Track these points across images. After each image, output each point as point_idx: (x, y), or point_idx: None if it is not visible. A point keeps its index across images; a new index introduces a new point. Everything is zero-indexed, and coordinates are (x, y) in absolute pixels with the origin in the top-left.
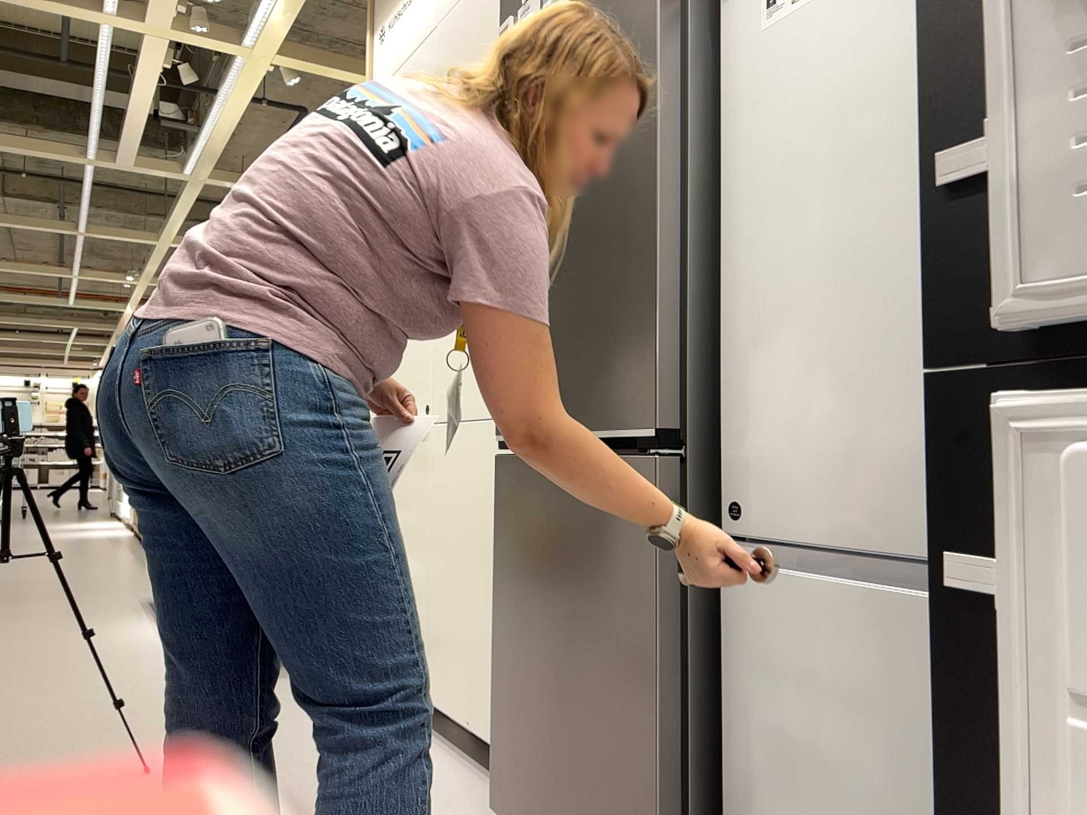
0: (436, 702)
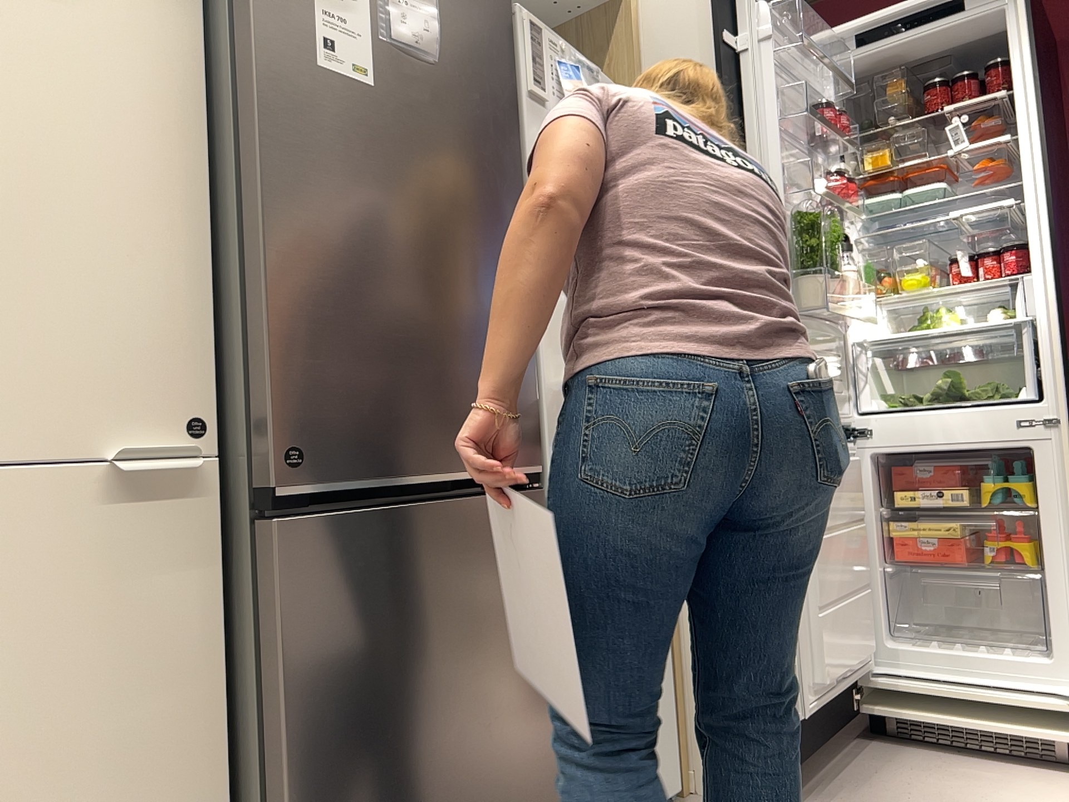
0: None
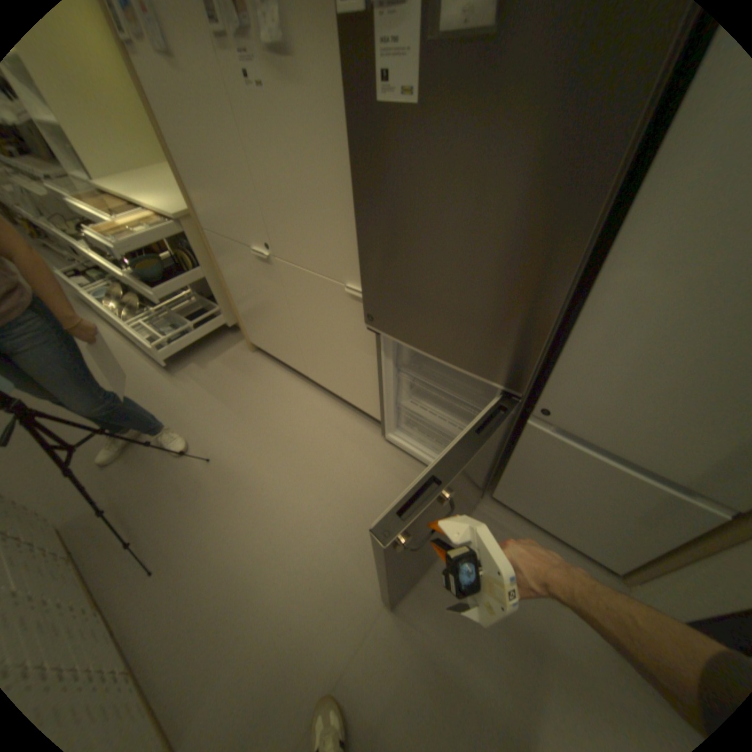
0: (316, 379)
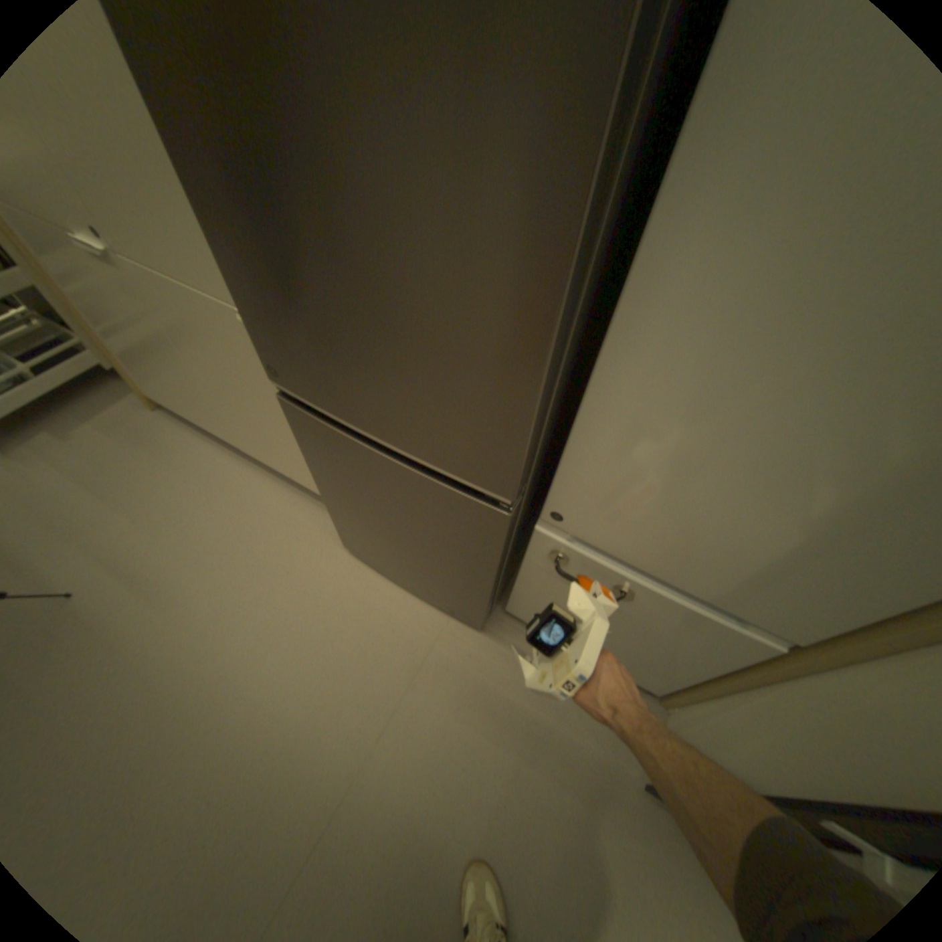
0: (251, 453)
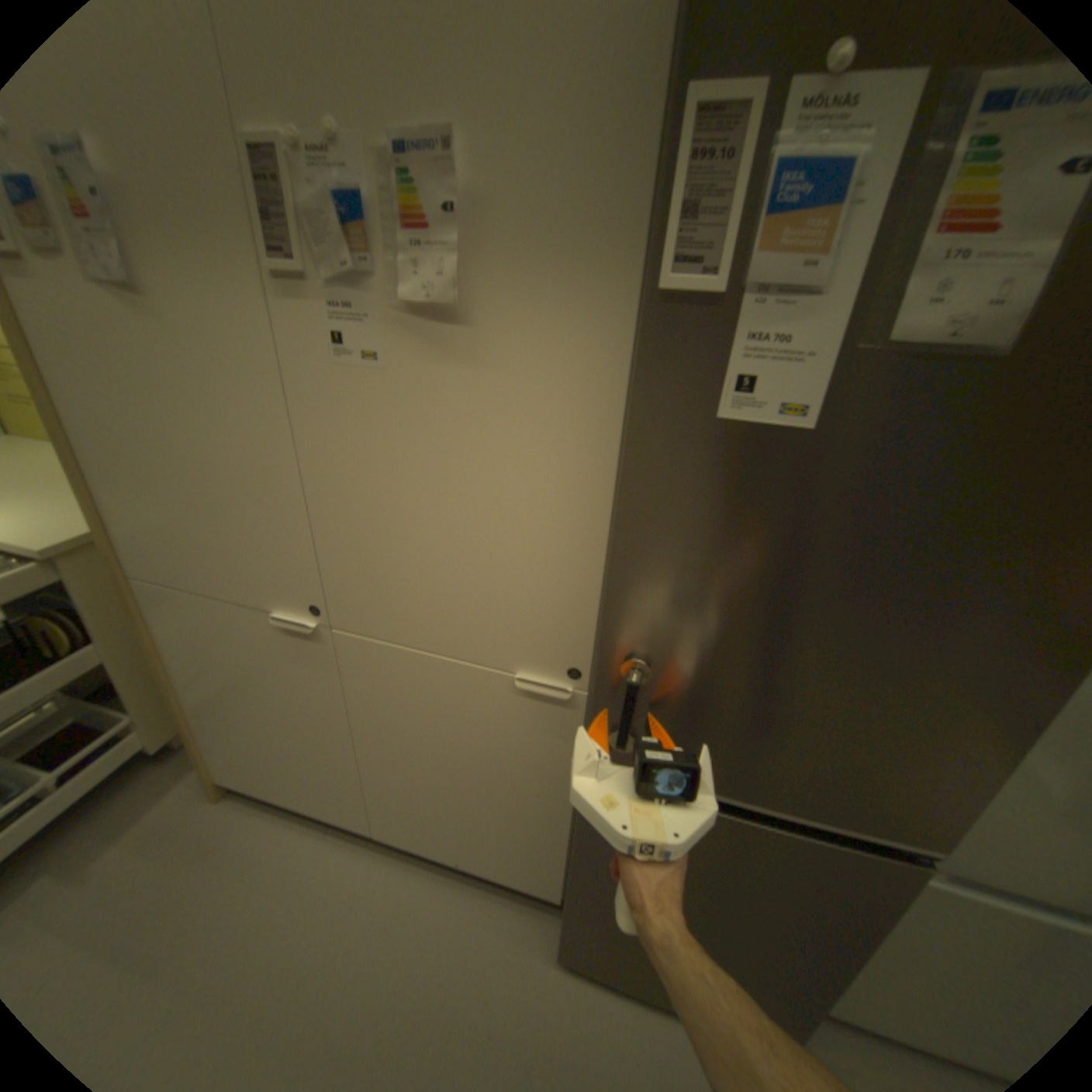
0: (390, 840)
